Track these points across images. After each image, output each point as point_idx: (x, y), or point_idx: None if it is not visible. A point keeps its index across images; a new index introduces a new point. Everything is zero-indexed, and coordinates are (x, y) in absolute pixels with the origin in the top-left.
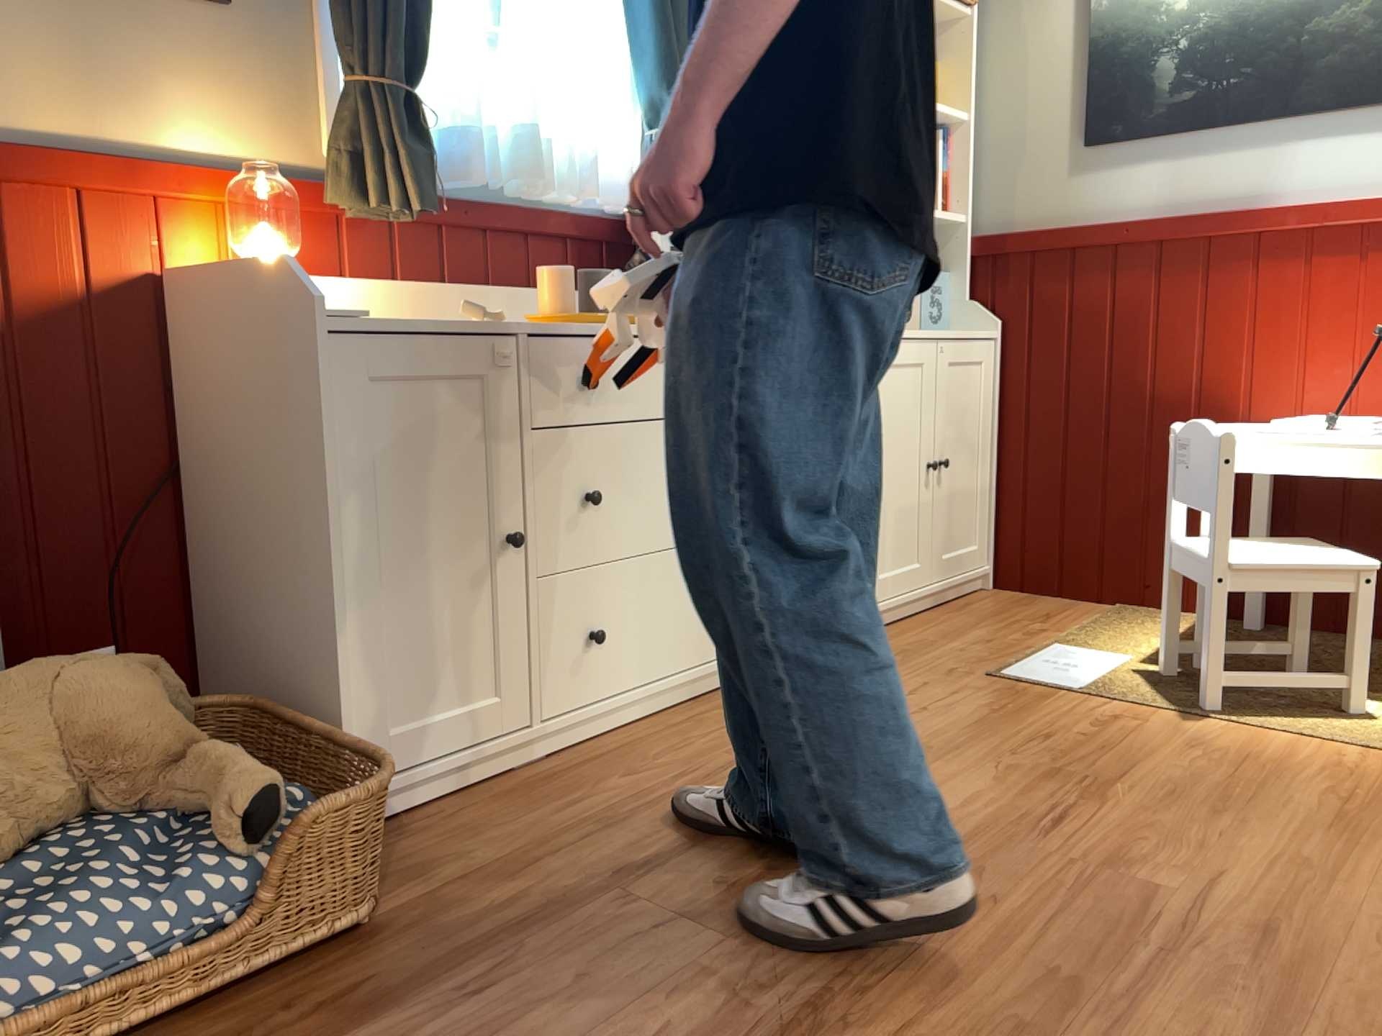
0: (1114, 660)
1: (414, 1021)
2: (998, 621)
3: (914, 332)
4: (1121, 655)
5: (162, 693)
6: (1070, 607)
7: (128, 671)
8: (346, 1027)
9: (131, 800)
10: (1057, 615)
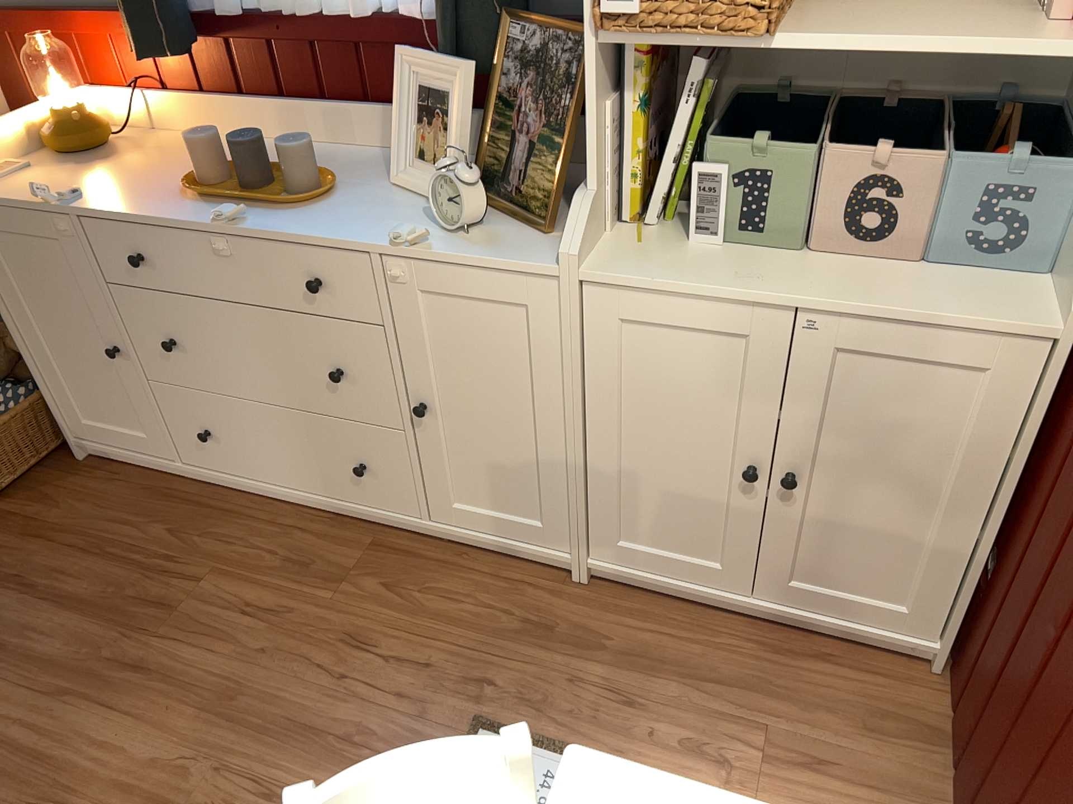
0: None
1: None
2: (741, 698)
3: (804, 276)
4: None
5: None
6: (887, 786)
7: None
8: None
9: None
10: (824, 770)
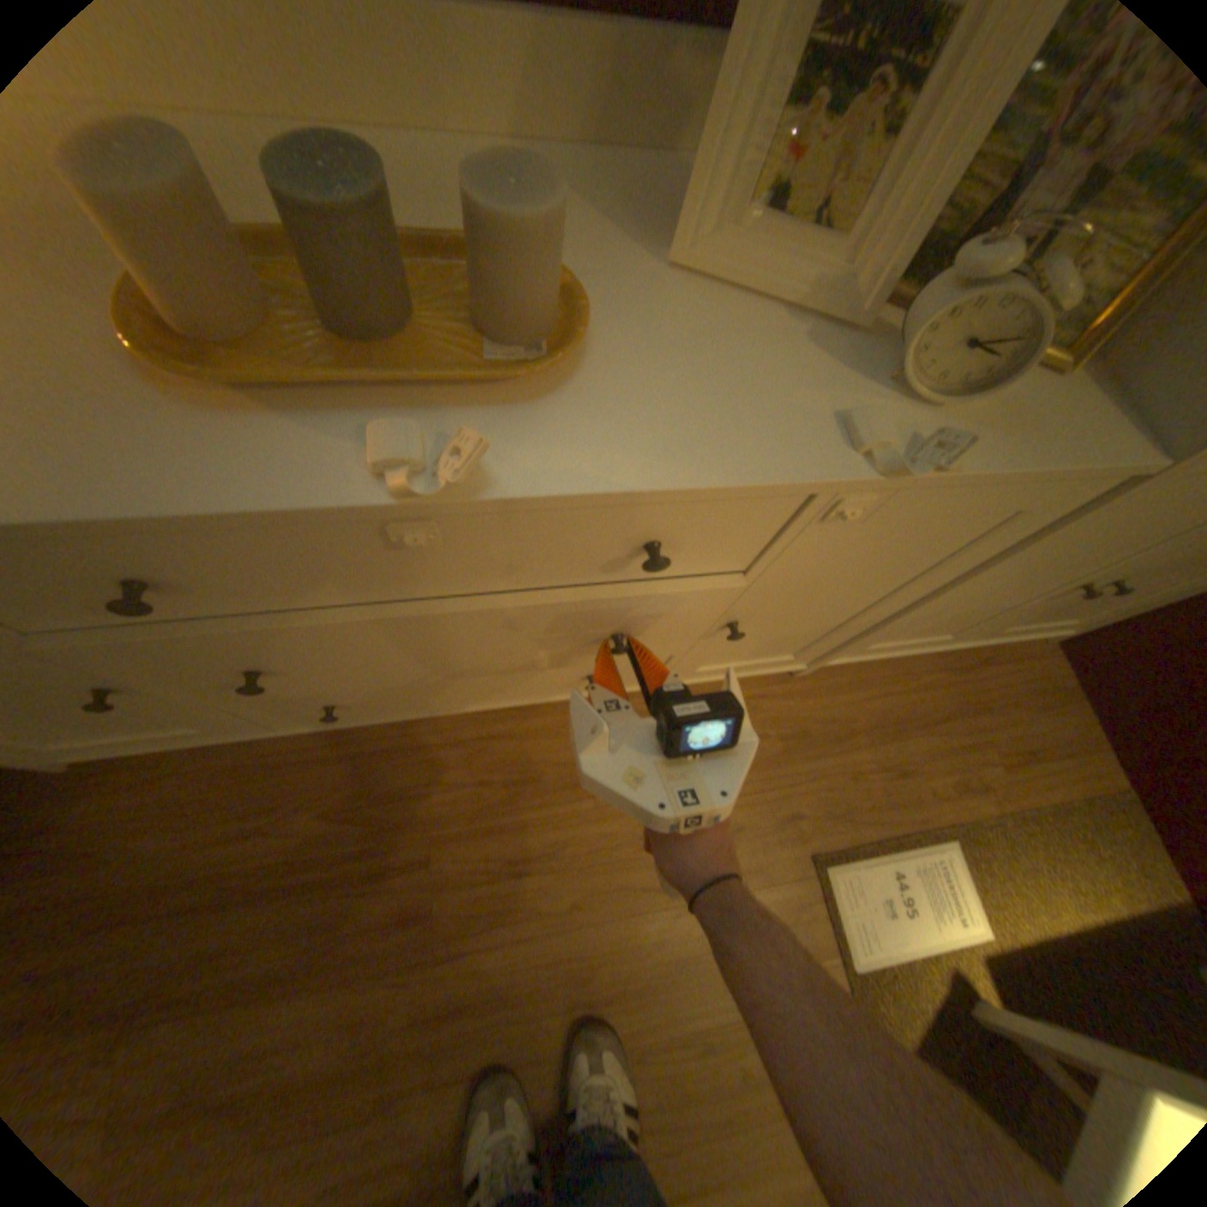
0: (969, 934)
1: None
2: (970, 733)
3: None
4: (990, 927)
5: None
6: (1079, 757)
7: None
8: None
9: None
10: (1045, 765)
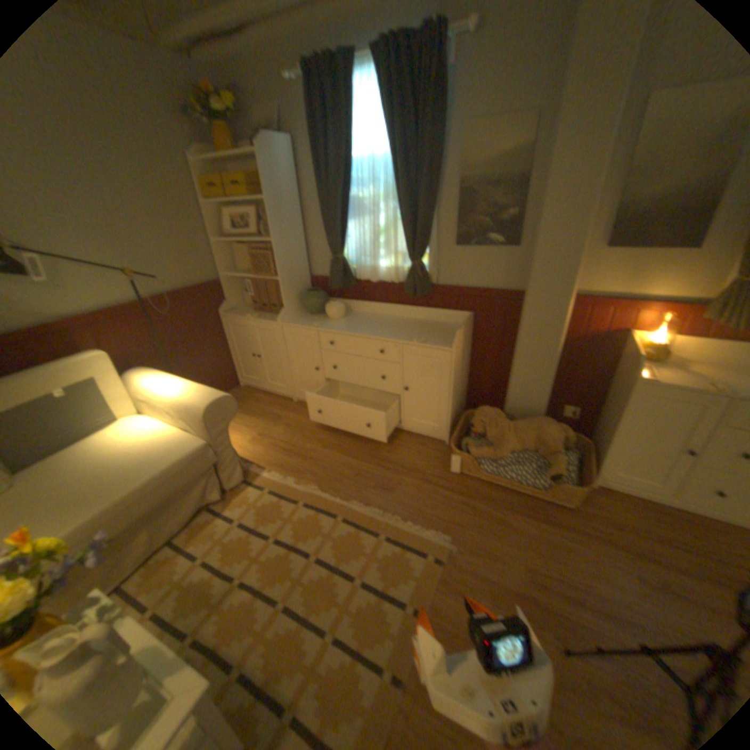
0: None
1: (558, 533)
2: None
3: None
4: None
5: (563, 437)
6: None
7: (557, 430)
8: (548, 522)
9: (544, 454)
10: None
